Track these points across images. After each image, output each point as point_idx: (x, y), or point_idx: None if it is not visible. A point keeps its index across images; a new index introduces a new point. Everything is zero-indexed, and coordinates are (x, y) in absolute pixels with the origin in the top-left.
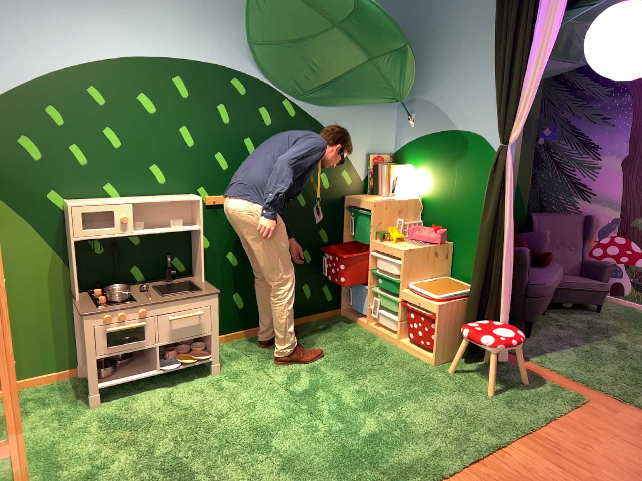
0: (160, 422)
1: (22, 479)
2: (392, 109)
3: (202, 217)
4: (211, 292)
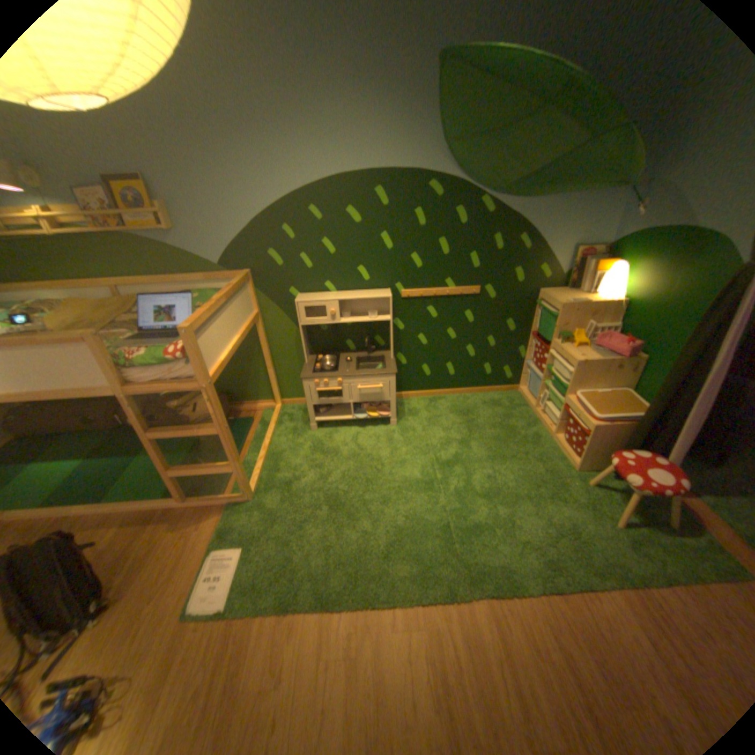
0: (342, 455)
1: (256, 473)
2: (621, 192)
3: (391, 312)
4: (389, 373)
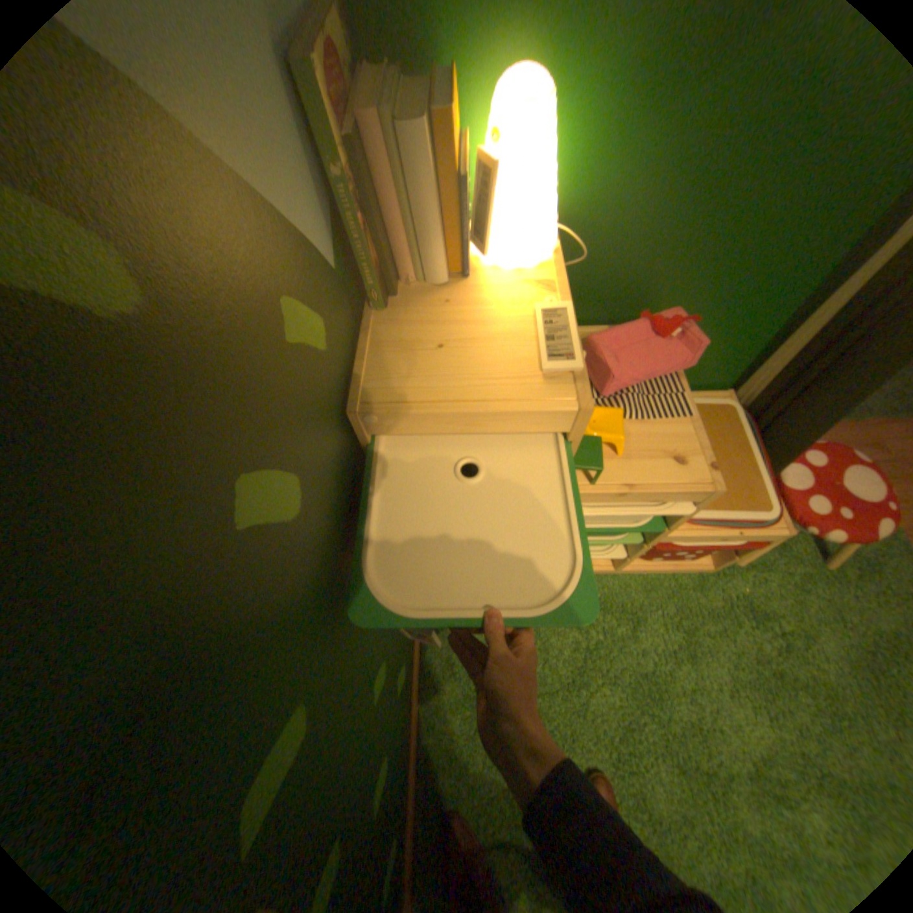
0: None
1: None
2: None
3: None
4: None
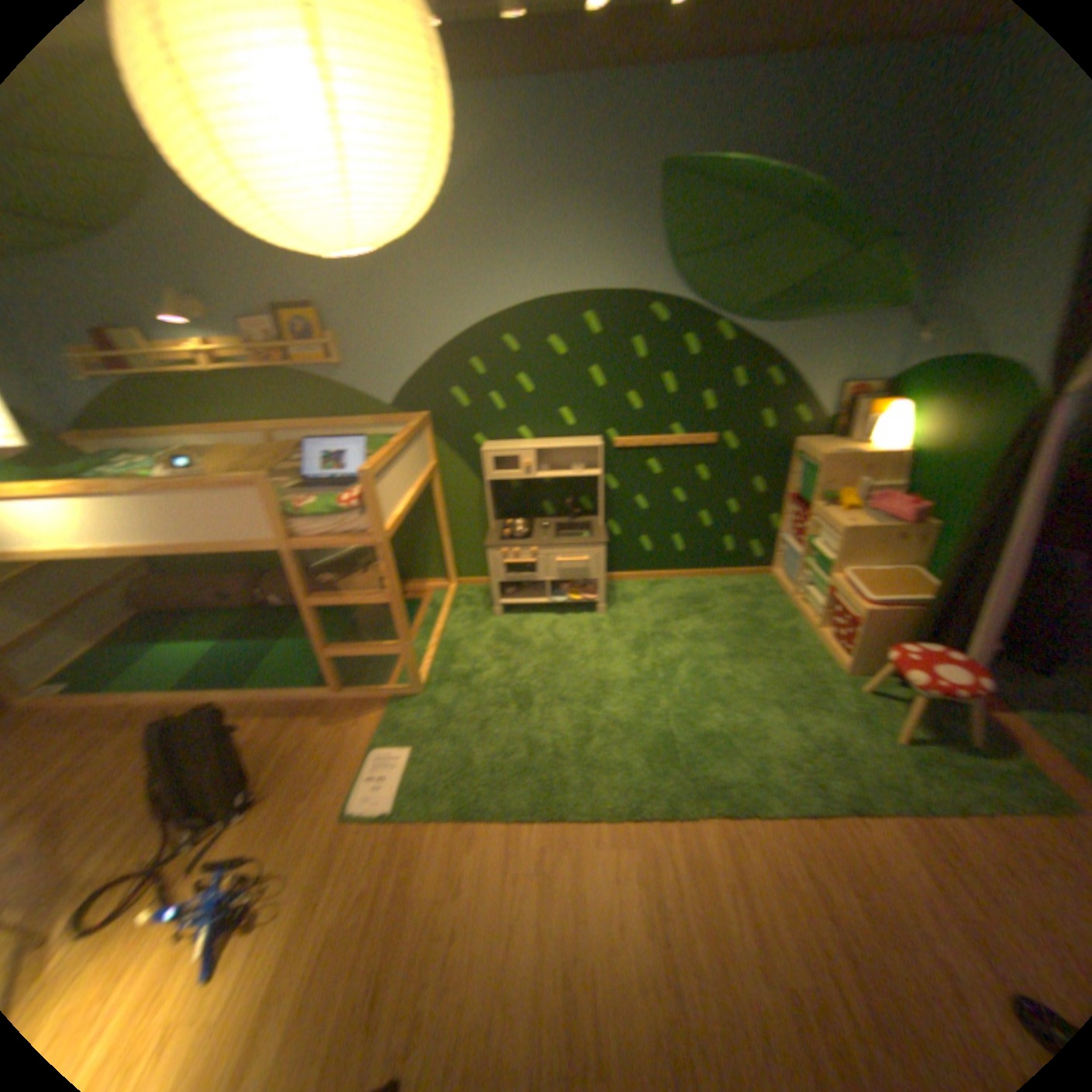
0: (533, 647)
1: (425, 664)
2: (897, 315)
3: (599, 465)
4: (596, 542)
